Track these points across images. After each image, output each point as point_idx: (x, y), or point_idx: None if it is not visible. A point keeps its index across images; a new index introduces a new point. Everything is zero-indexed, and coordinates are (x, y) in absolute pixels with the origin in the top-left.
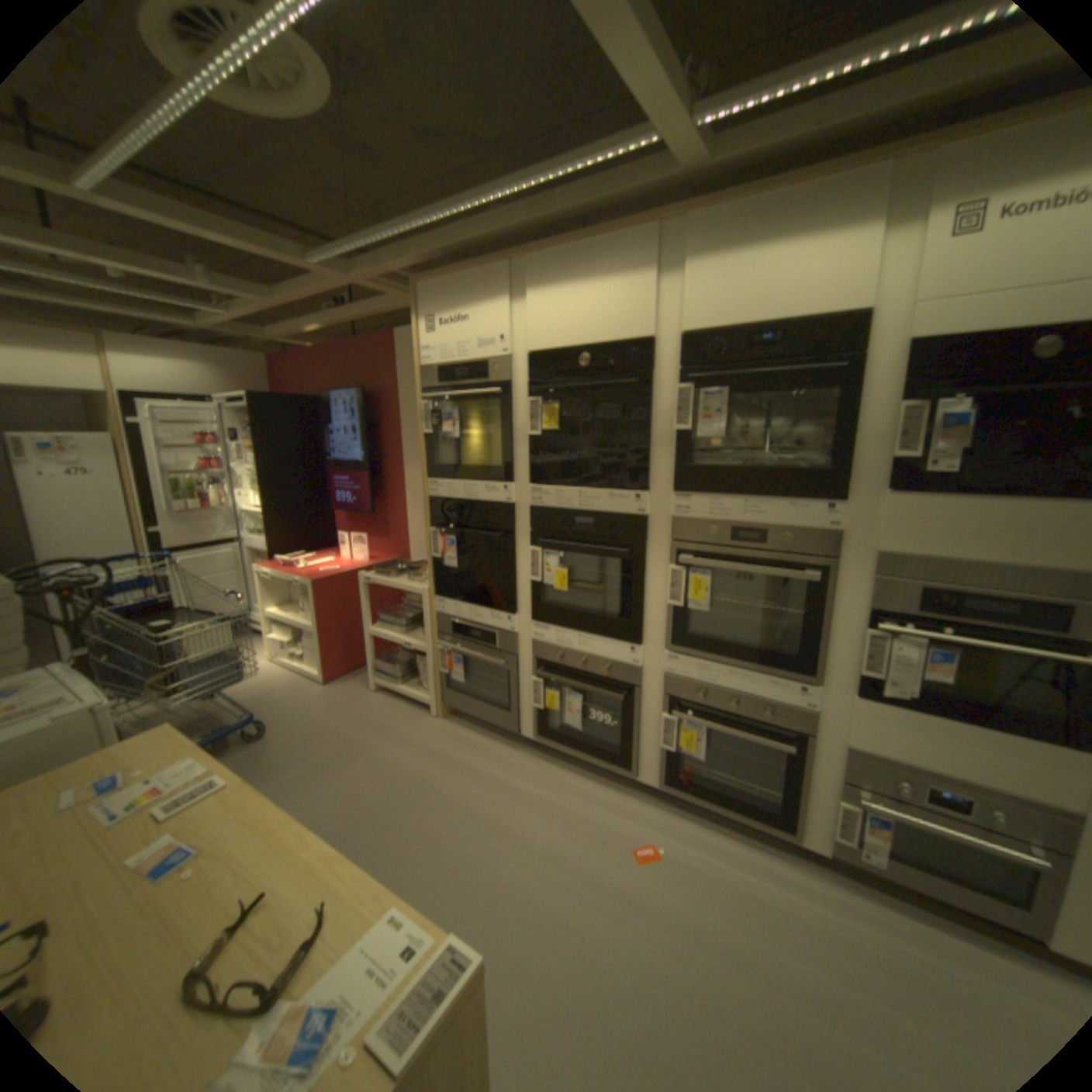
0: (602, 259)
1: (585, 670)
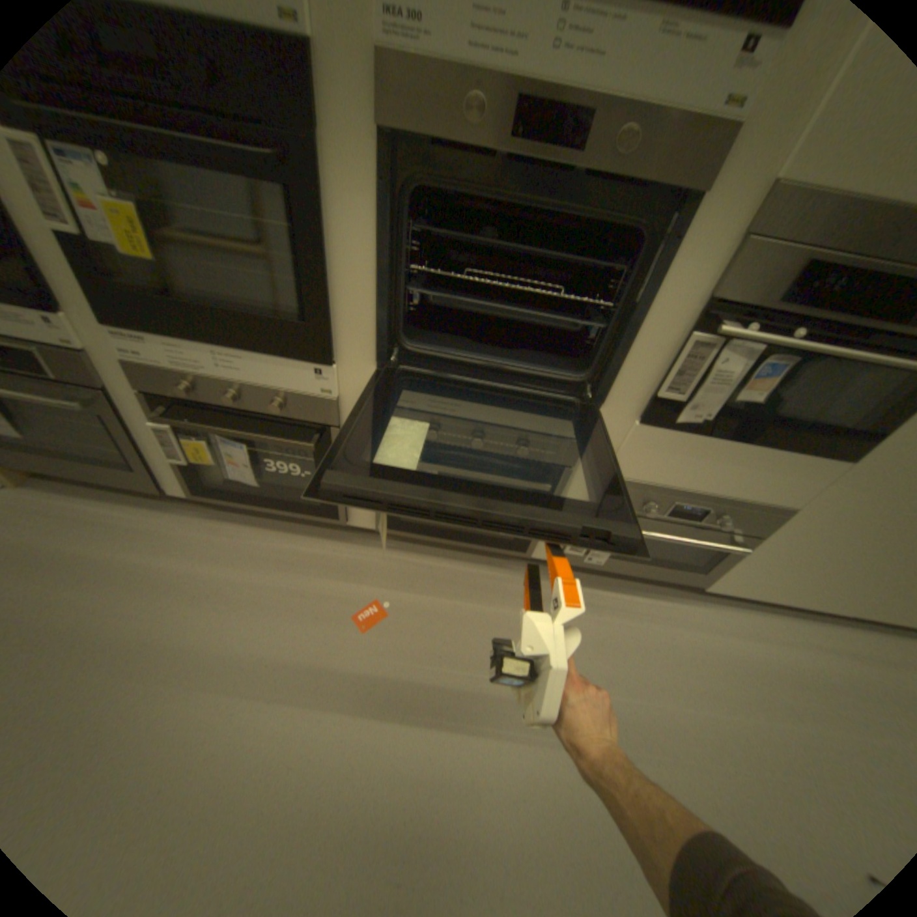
0: None
1: (240, 405)
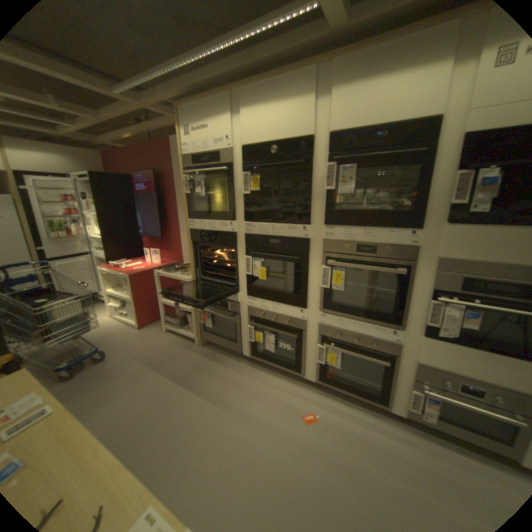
0: (284, 88)
1: (276, 322)
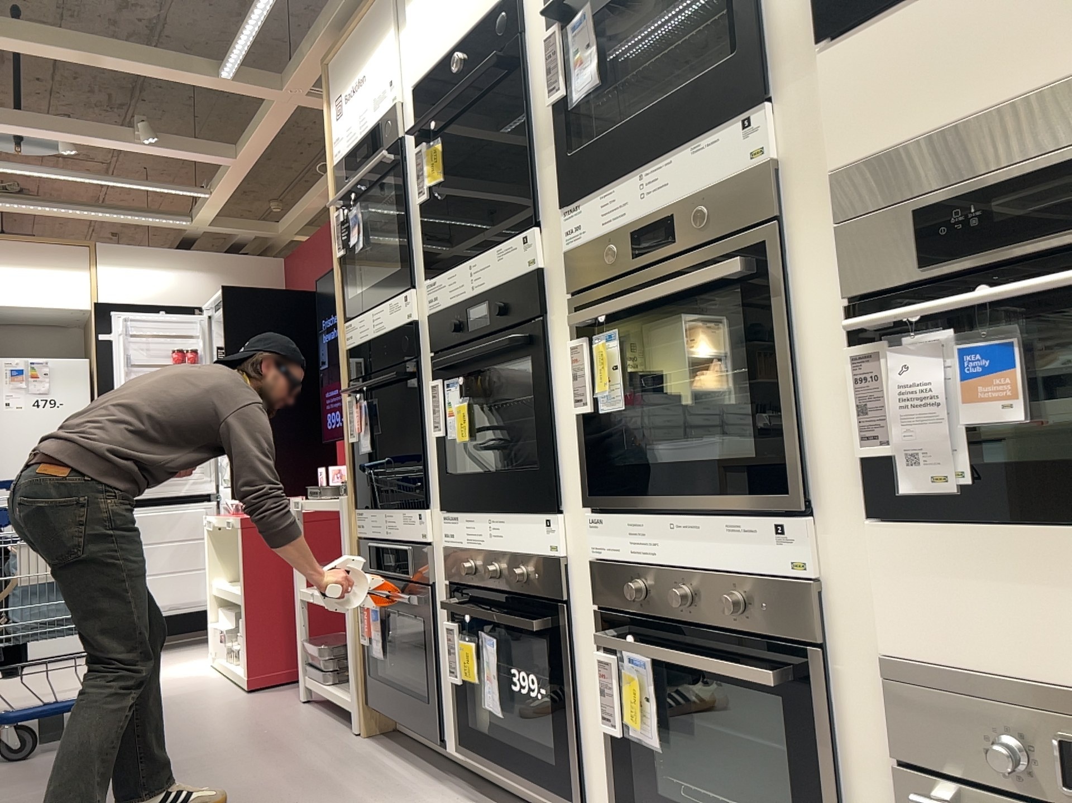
0: None
1: (499, 584)
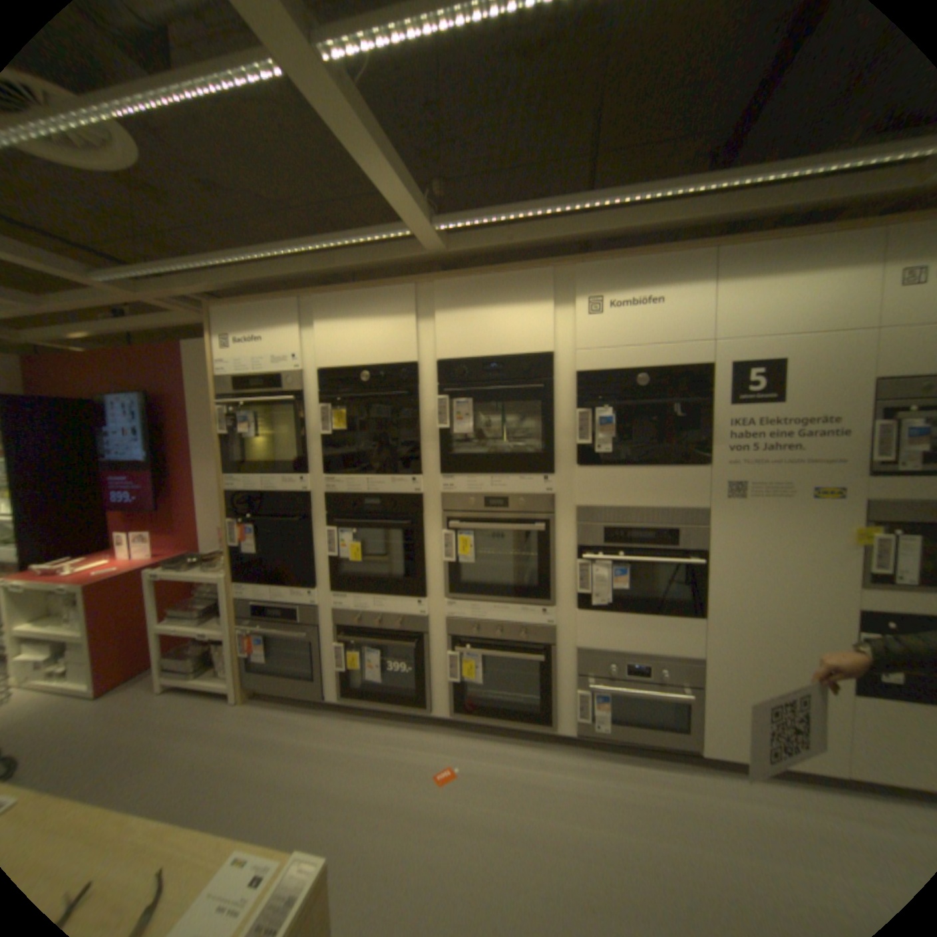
0: (376, 306)
1: (381, 628)
